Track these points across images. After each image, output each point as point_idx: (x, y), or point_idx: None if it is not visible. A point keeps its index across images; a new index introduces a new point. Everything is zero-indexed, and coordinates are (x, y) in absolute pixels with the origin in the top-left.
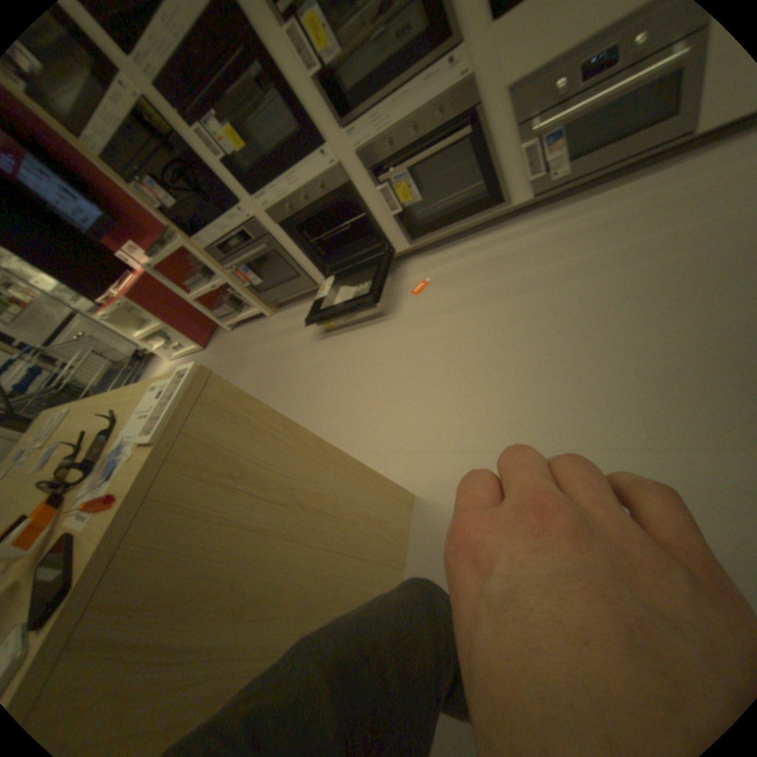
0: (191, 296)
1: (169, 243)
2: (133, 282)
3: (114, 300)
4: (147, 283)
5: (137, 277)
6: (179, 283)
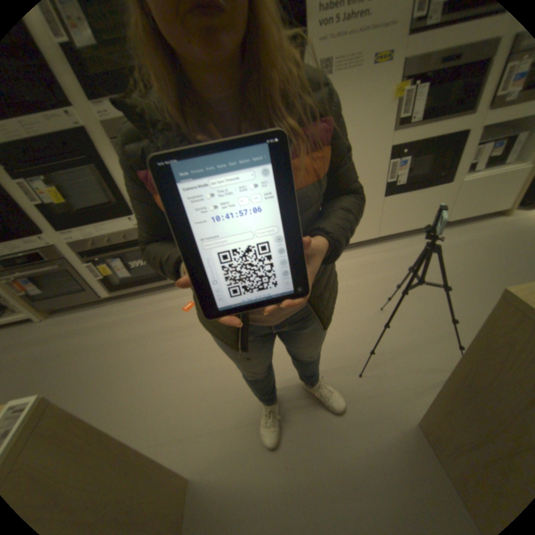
0: None
1: None
2: None
3: None
4: None
5: None
6: None
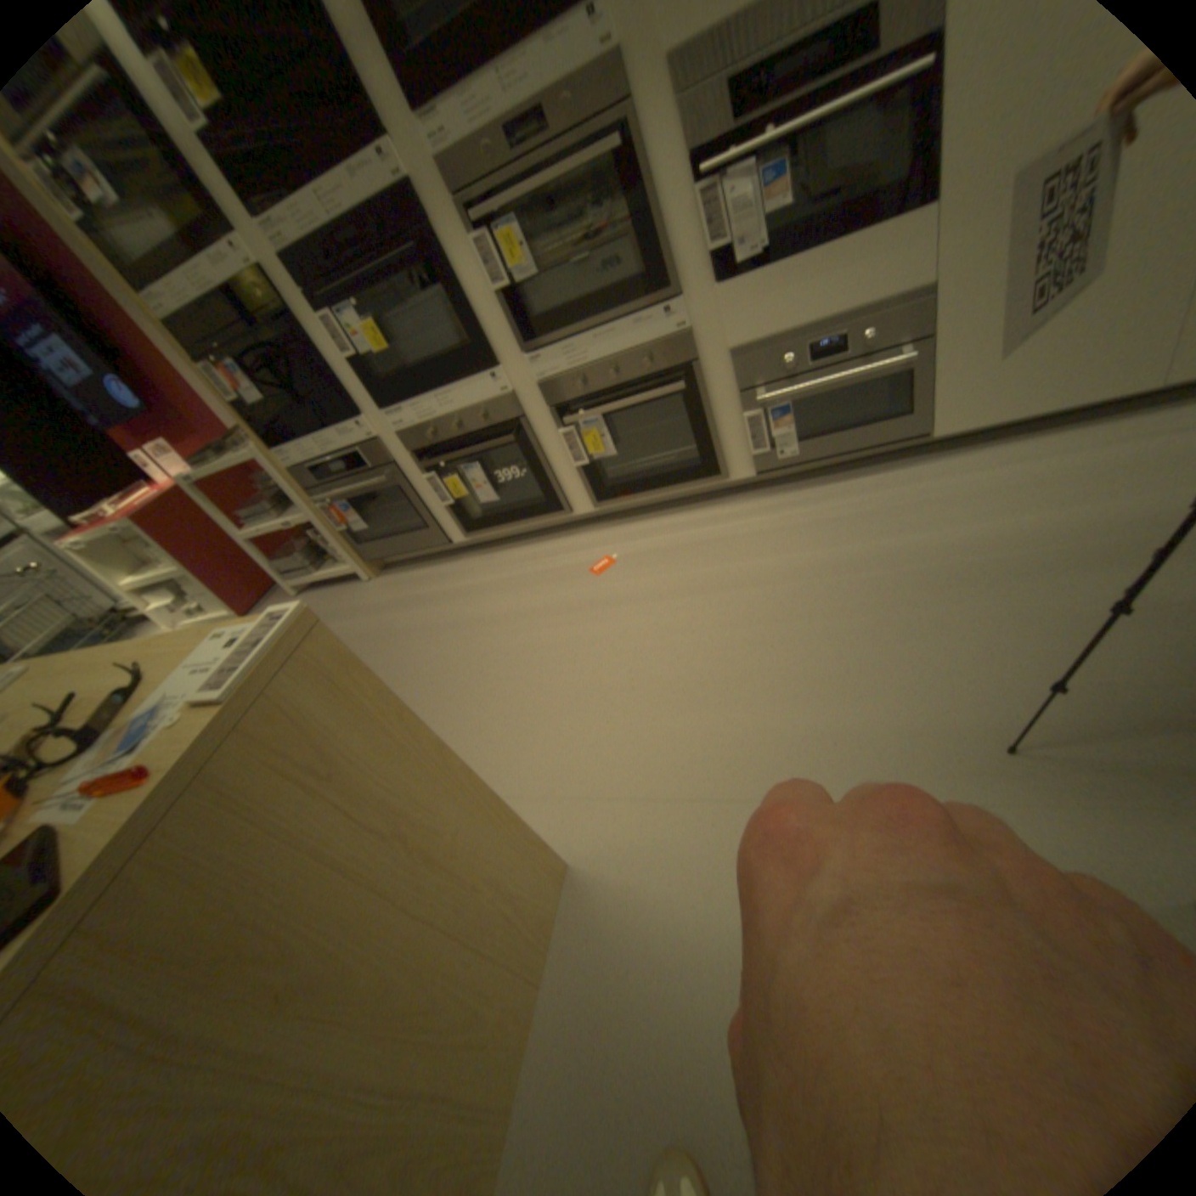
0: (242, 533)
1: (232, 450)
2: (152, 497)
3: (107, 520)
4: (174, 503)
5: (161, 492)
6: (227, 510)
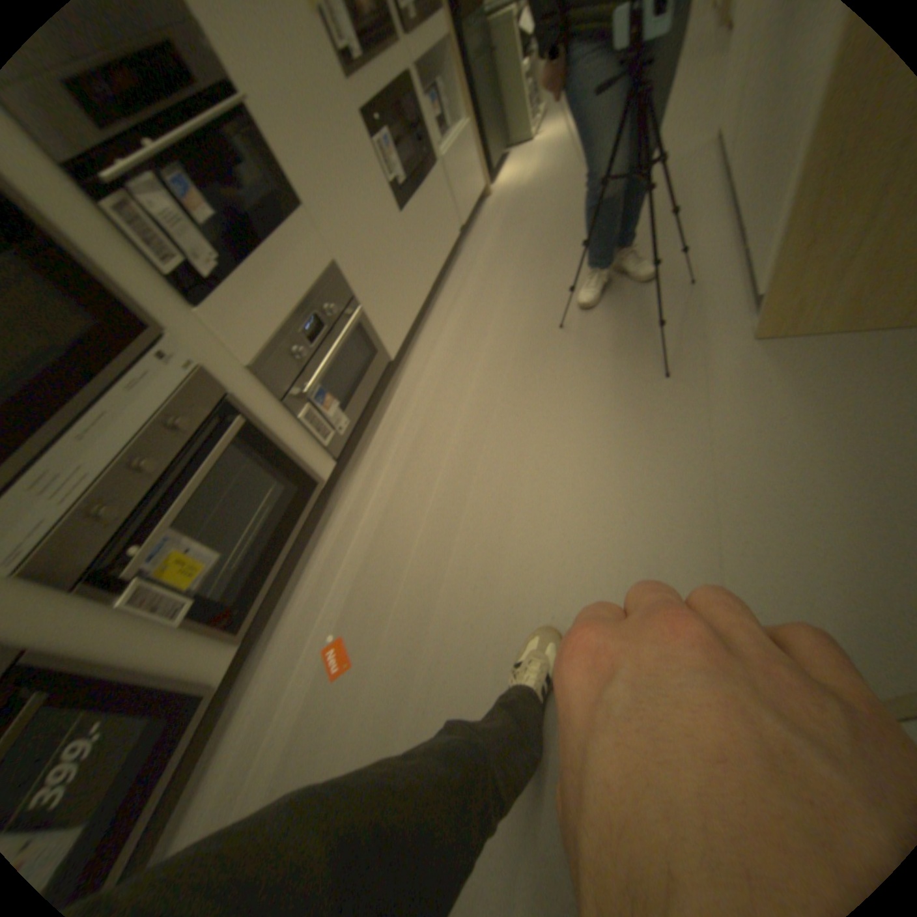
0: None
1: None
2: None
3: None
4: None
5: None
6: None
